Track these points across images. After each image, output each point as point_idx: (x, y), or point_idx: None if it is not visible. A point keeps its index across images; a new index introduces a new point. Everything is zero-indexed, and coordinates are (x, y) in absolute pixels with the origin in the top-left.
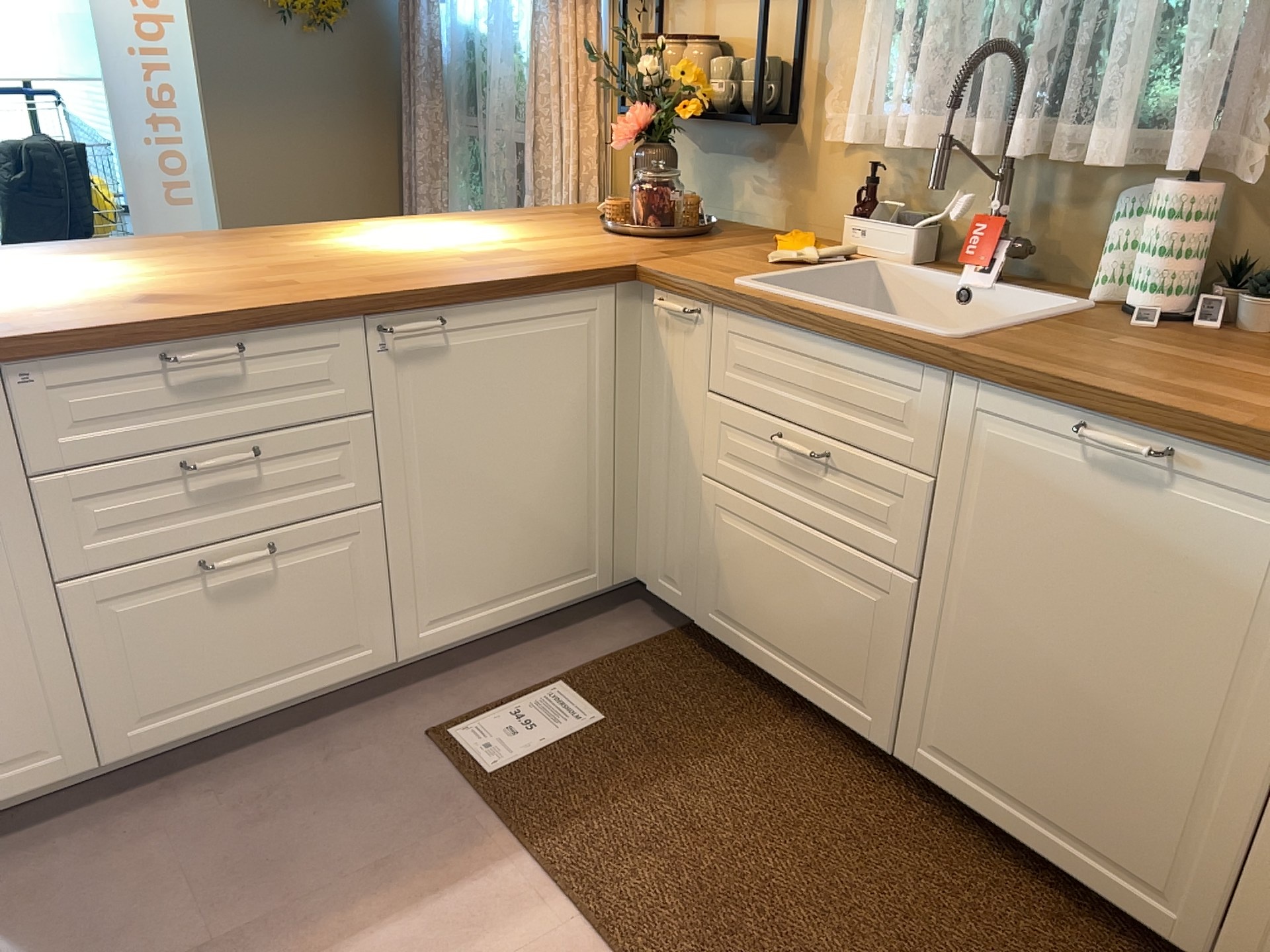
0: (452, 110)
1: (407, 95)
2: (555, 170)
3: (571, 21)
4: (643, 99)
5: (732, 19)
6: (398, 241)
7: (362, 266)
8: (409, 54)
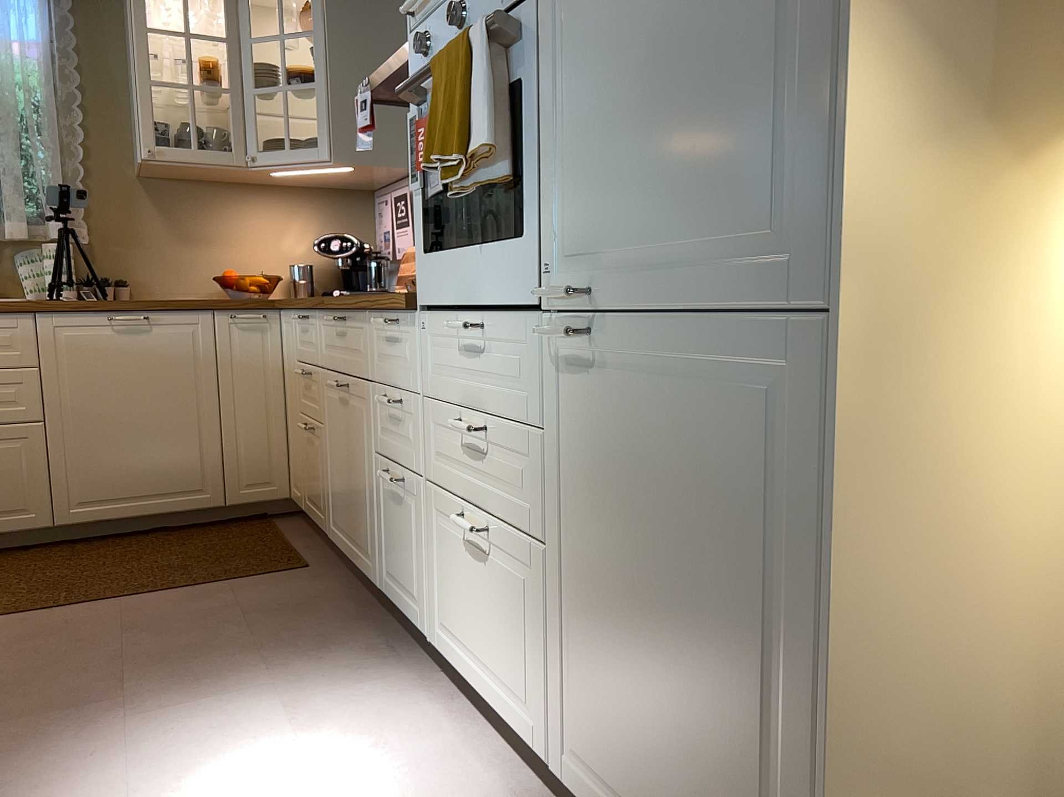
0: None
1: None
2: None
3: None
4: None
5: None
6: None
7: None
8: None
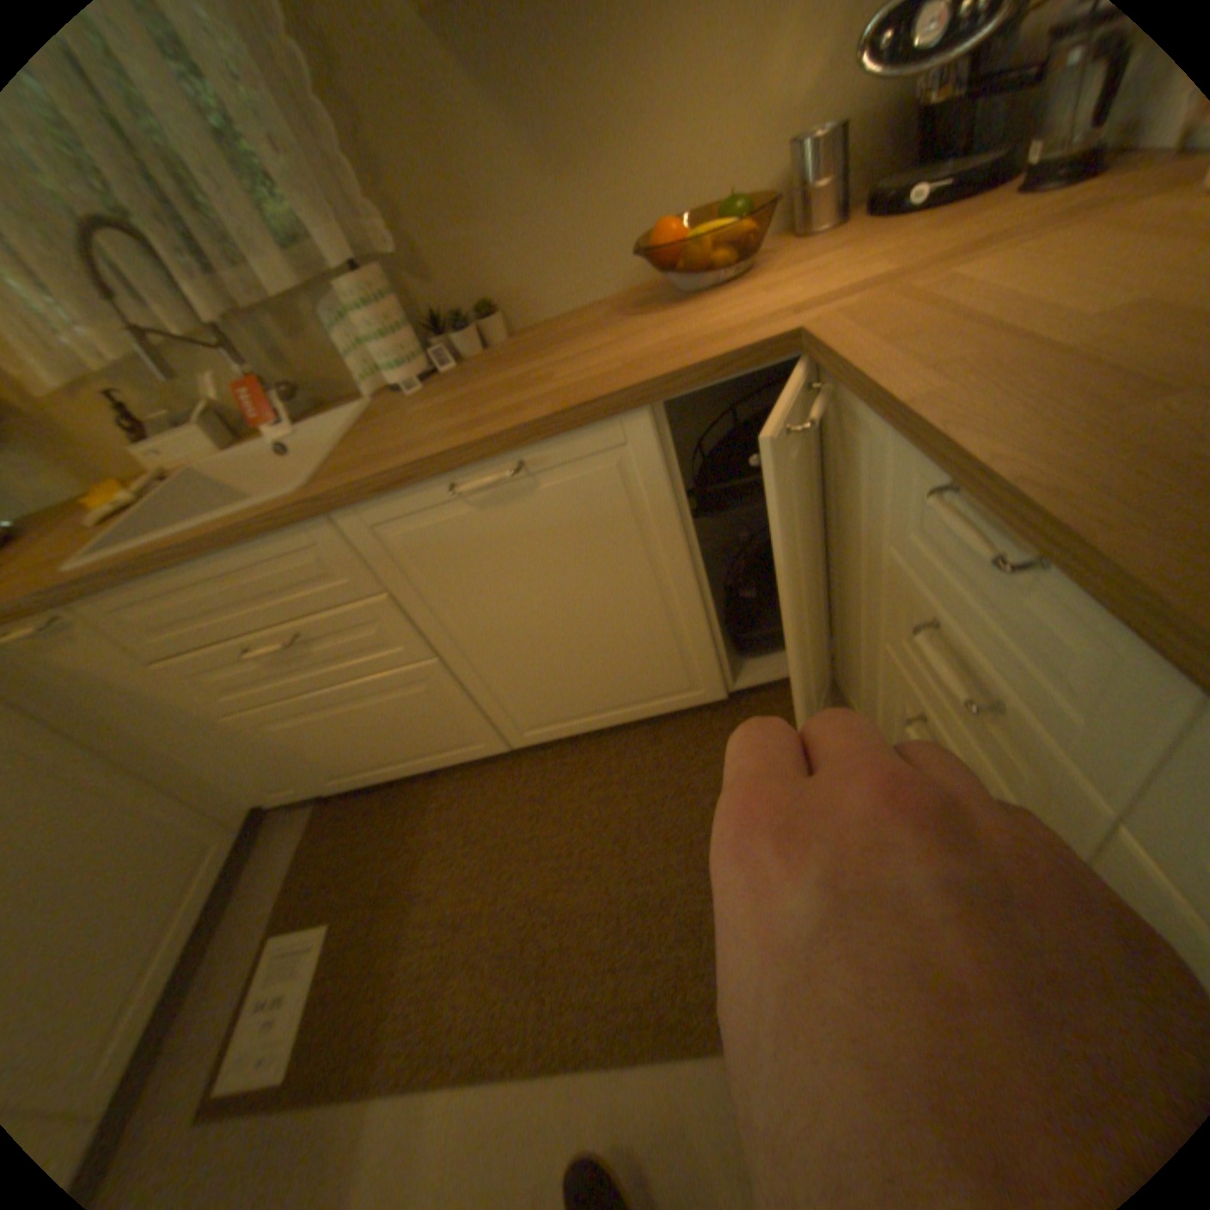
0: None
1: None
2: None
3: None
4: None
5: None
6: None
7: None
8: None
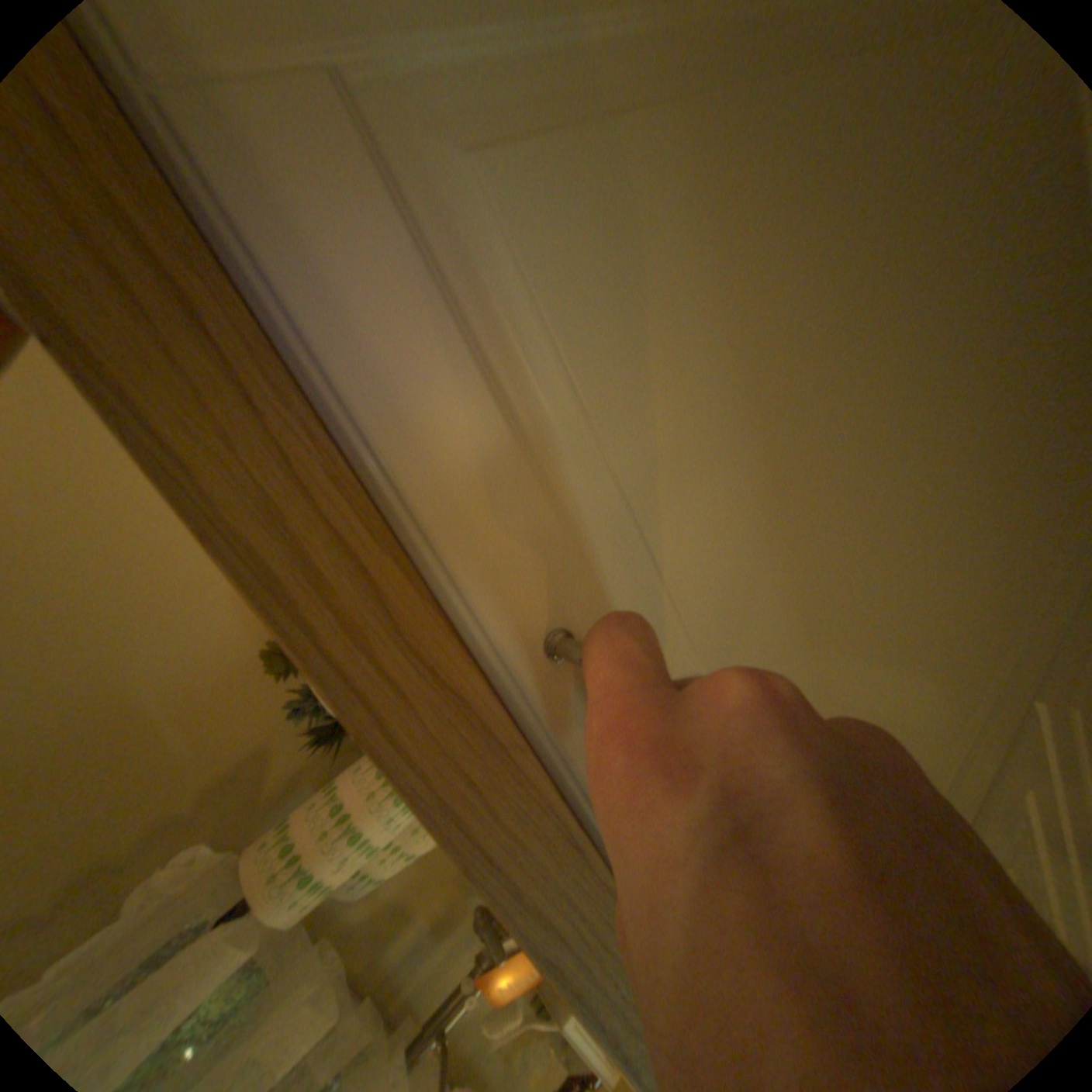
0: None
1: None
2: None
3: None
4: None
5: None
6: None
7: None
8: None
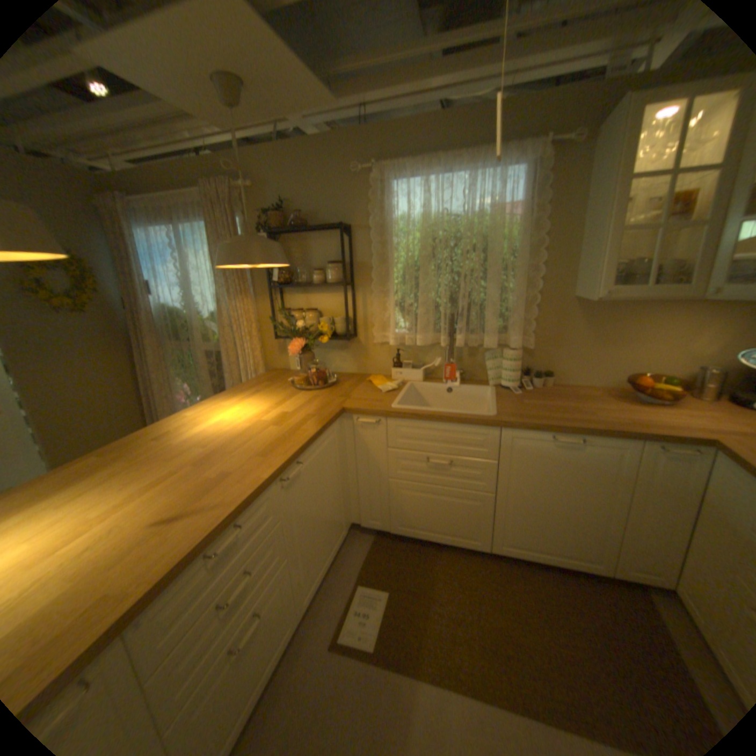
0: (162, 339)
1: (132, 335)
2: (241, 362)
3: (241, 304)
4: (300, 335)
5: (320, 301)
6: (223, 423)
7: (237, 447)
8: (131, 317)
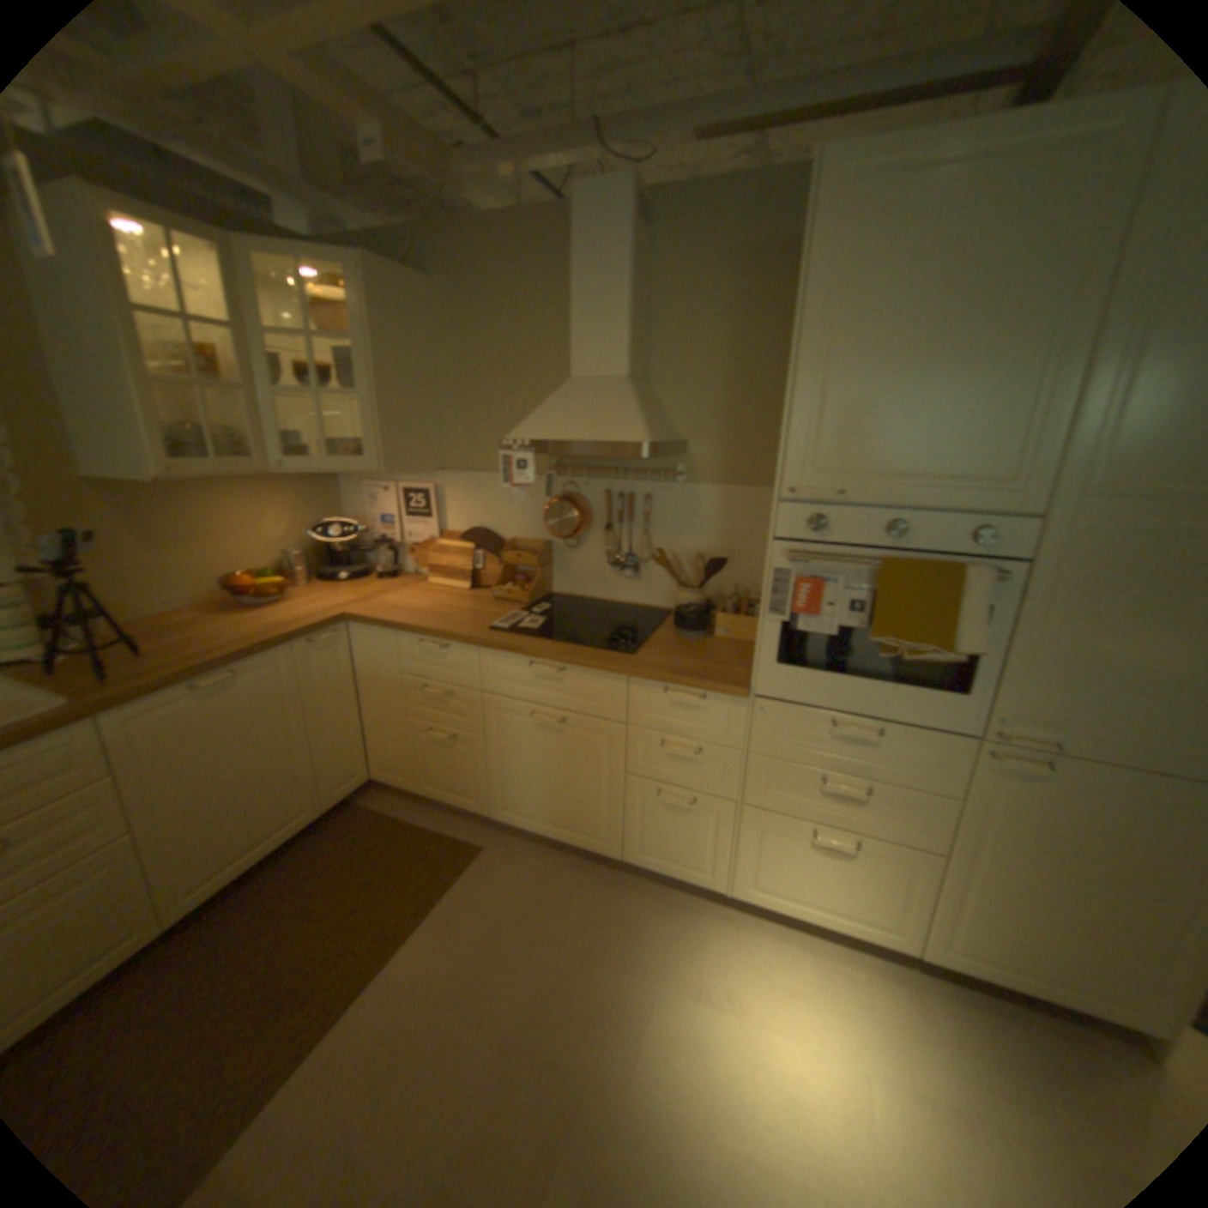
0: None
1: None
2: None
3: None
4: None
5: None
6: None
7: None
8: None
